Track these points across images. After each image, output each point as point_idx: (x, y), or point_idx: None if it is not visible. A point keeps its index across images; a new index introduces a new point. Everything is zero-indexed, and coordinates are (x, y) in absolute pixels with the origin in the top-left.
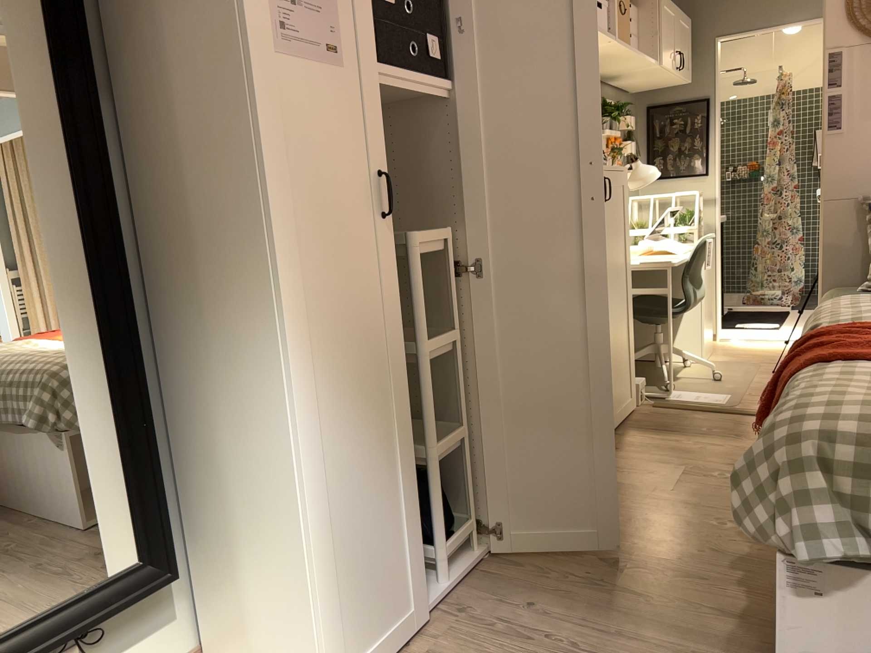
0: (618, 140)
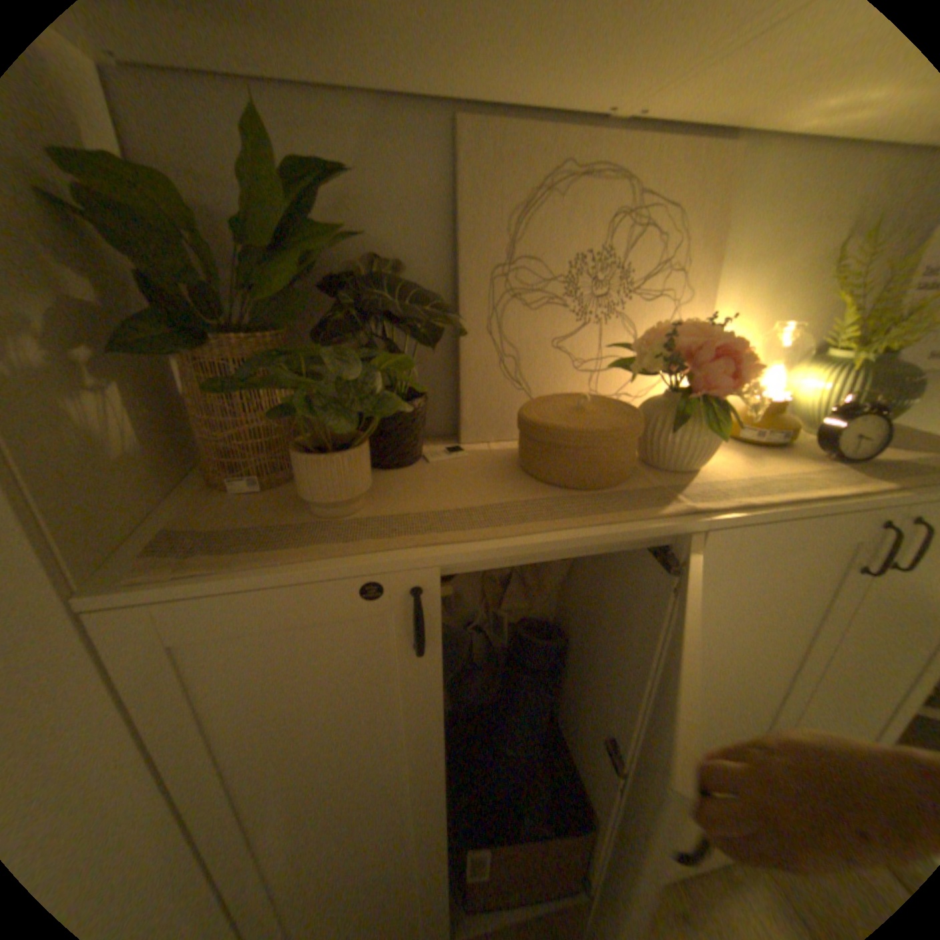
0: None
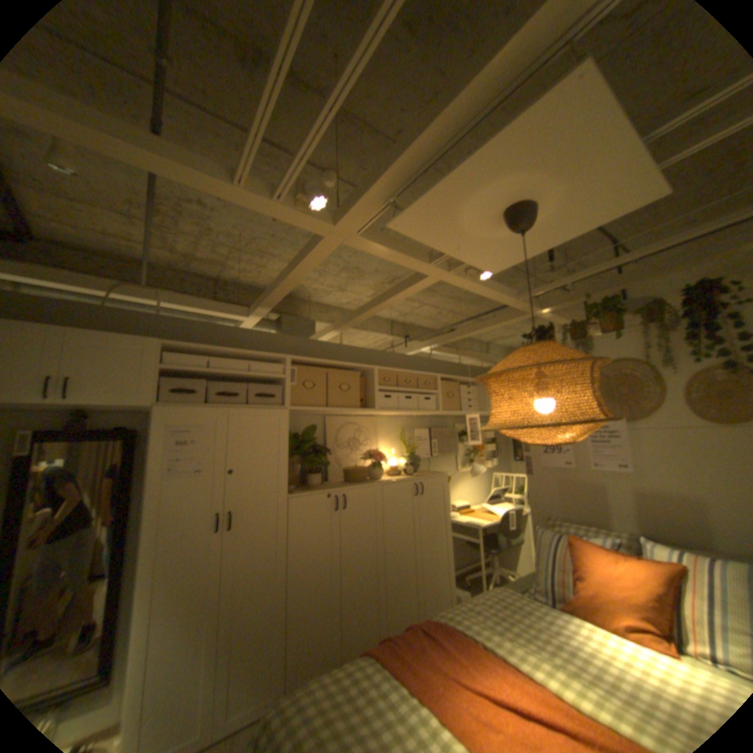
0: (484, 443)
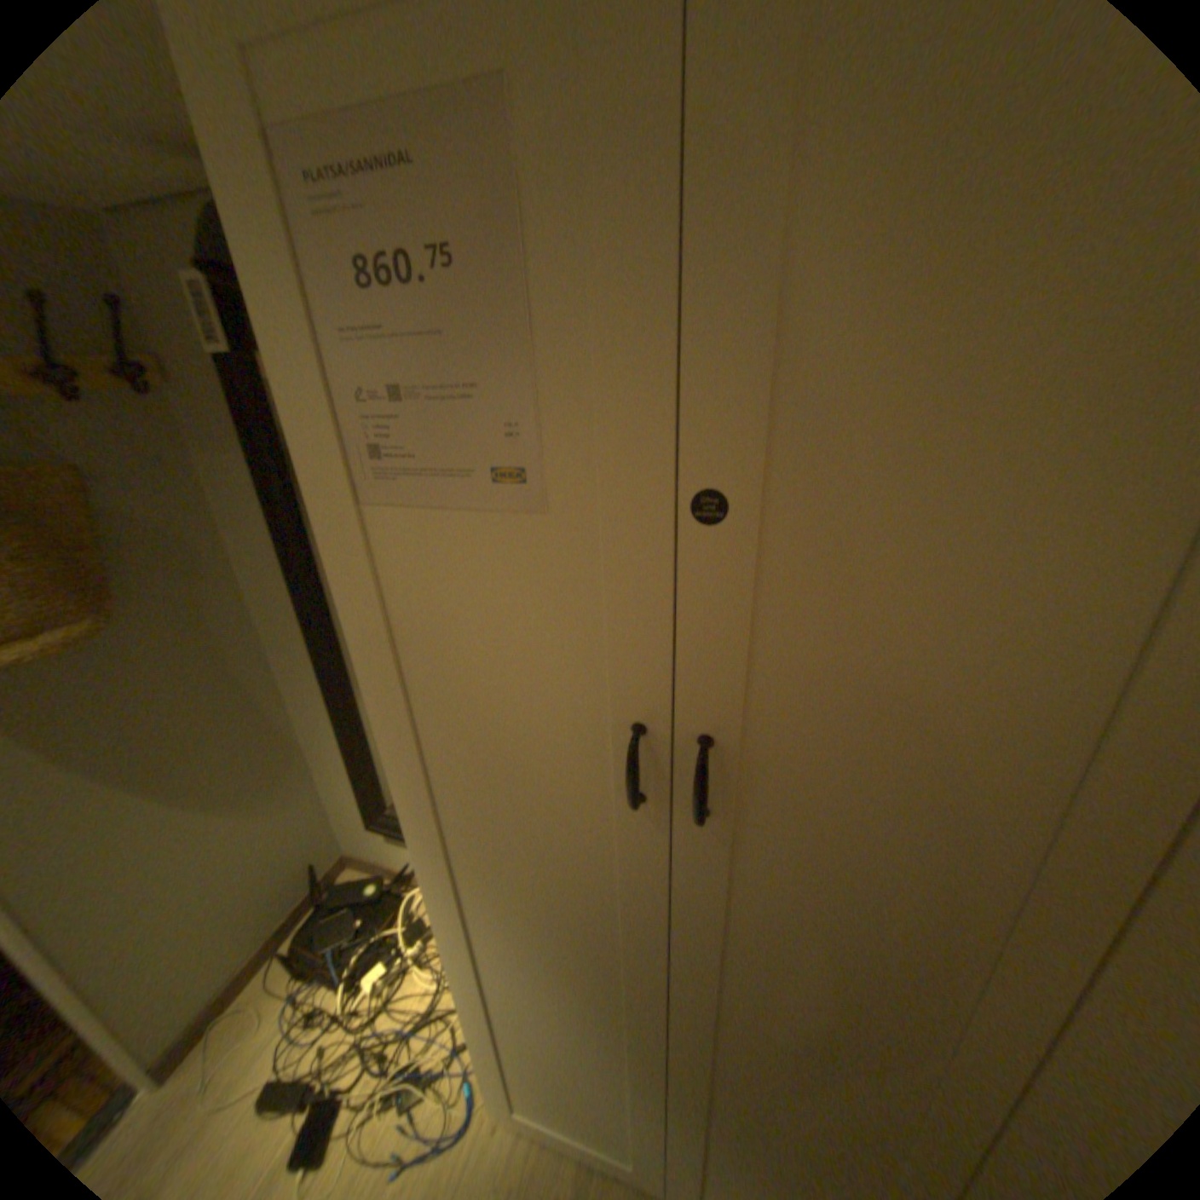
0: None
